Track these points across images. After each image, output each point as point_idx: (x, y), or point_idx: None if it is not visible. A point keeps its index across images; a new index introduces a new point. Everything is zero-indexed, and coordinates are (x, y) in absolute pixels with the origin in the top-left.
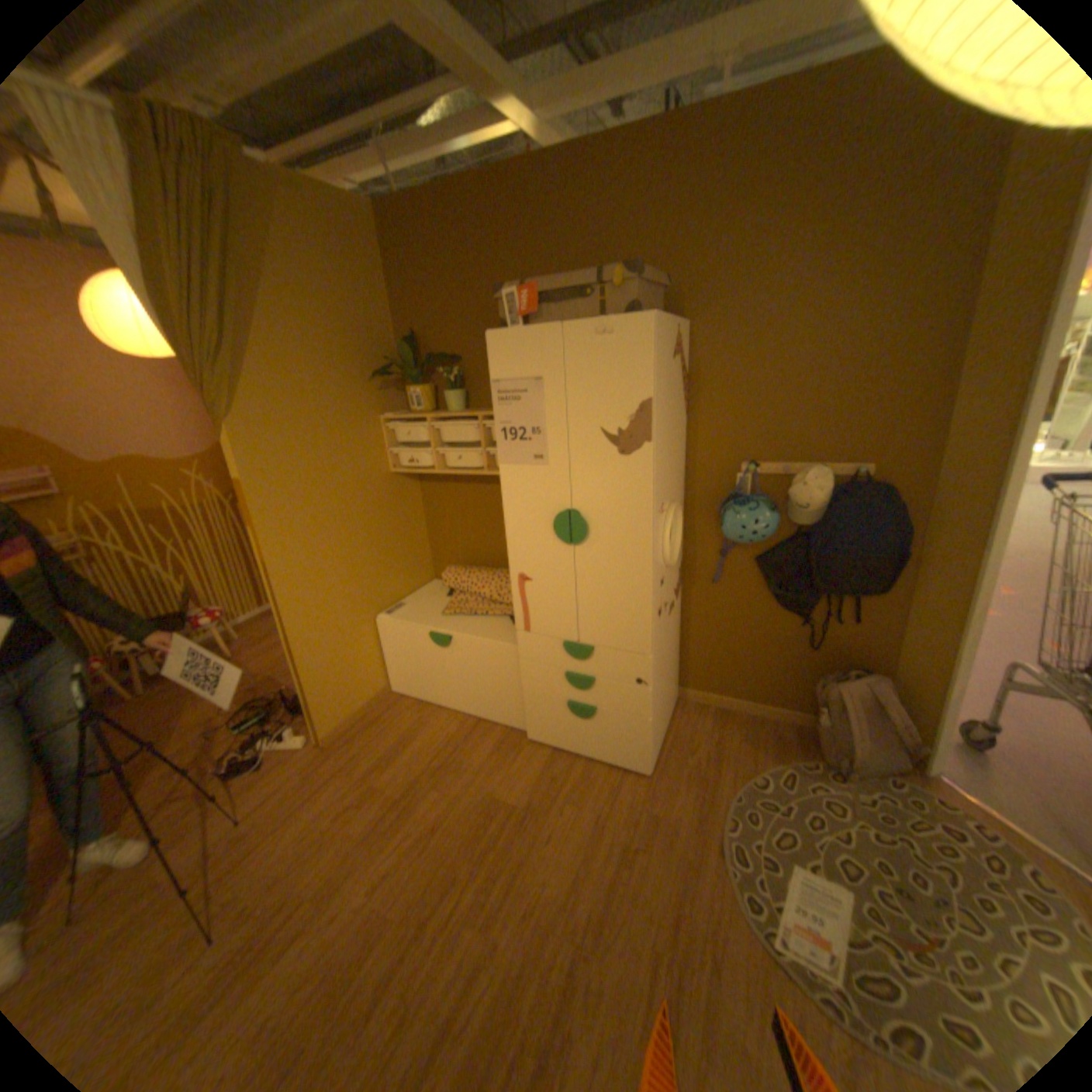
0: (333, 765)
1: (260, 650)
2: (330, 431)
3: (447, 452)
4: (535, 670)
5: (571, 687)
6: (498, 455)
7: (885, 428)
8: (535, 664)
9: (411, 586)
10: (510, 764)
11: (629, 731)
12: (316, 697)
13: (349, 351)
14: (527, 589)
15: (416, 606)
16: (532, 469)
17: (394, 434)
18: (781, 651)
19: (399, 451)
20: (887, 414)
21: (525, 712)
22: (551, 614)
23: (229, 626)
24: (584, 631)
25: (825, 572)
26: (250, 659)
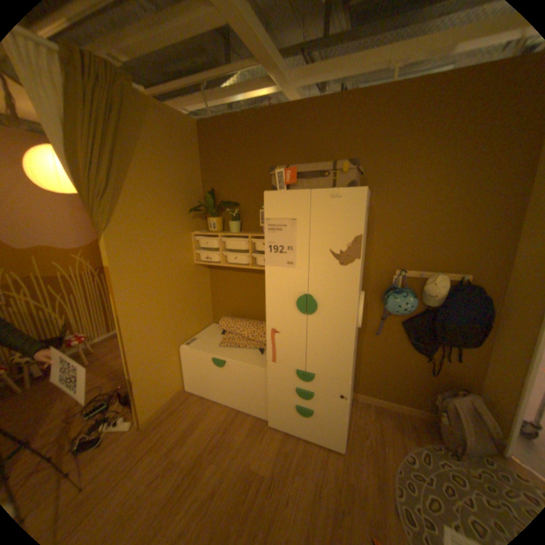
0: (147, 442)
1: (106, 360)
2: (164, 240)
3: (229, 254)
4: (277, 385)
5: (299, 397)
6: (265, 260)
7: (478, 256)
8: (277, 381)
9: (200, 327)
10: (259, 443)
11: (333, 426)
12: (141, 398)
13: (178, 196)
14: (276, 337)
15: (203, 340)
16: (286, 269)
17: (198, 242)
18: (415, 375)
19: (200, 252)
20: (480, 249)
21: (268, 410)
22: (290, 353)
23: (89, 344)
24: (310, 364)
25: (445, 333)
26: (99, 366)
